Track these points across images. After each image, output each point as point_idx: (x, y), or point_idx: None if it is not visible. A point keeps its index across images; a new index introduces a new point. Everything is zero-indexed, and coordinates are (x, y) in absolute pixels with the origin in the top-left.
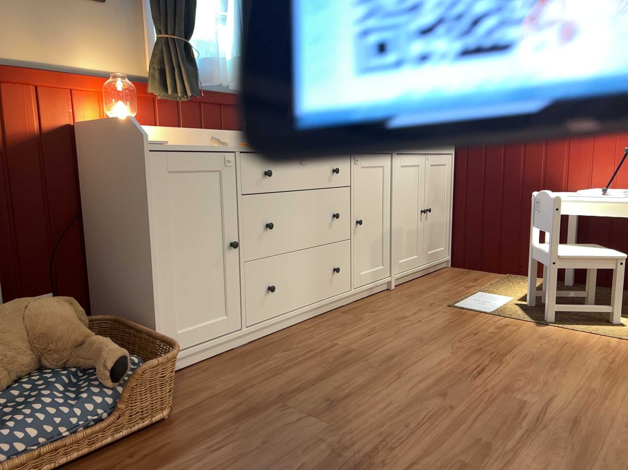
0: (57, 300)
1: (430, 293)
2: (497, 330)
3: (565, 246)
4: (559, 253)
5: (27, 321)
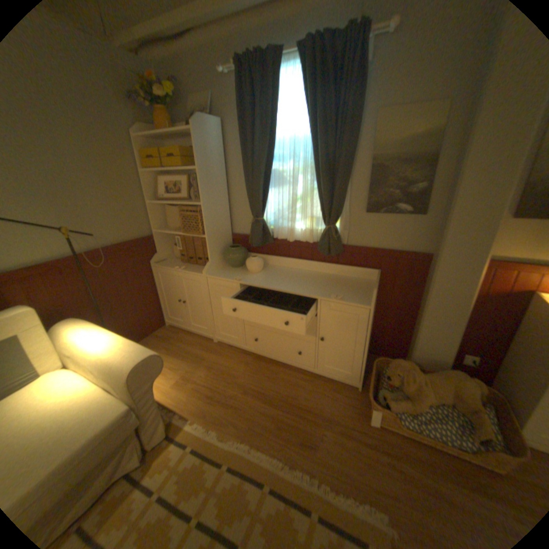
0: (475, 384)
1: None
2: None
3: None
4: None
5: (457, 389)
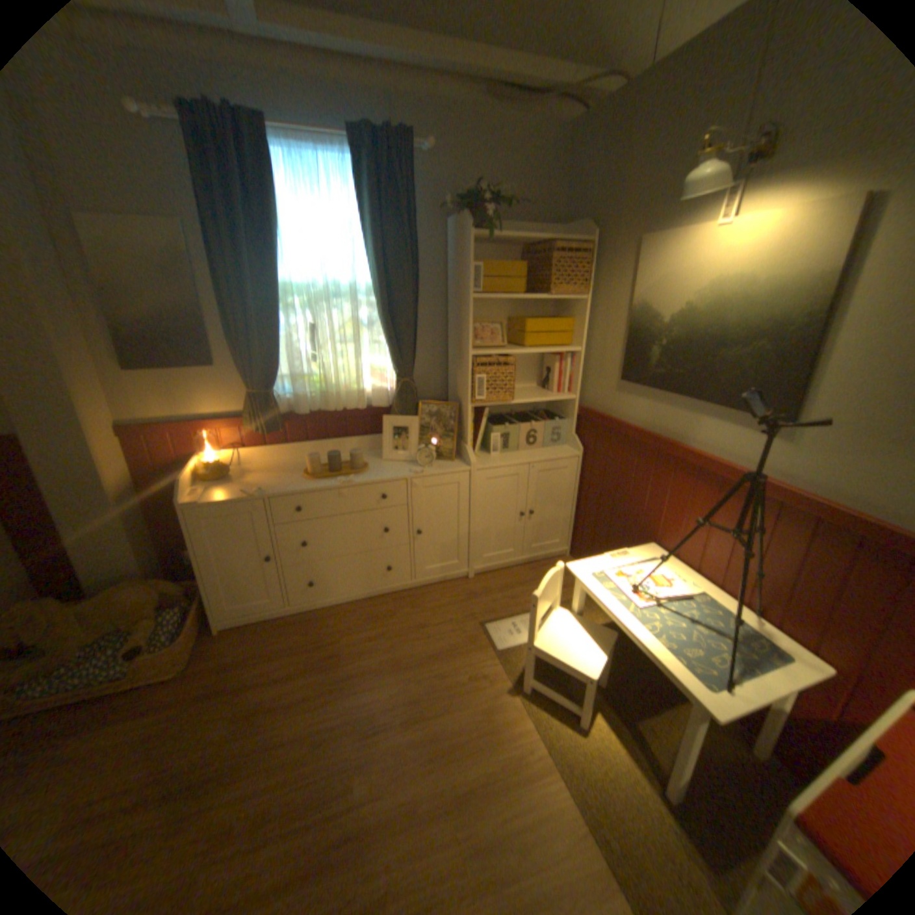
0: (143, 587)
1: (493, 597)
2: (468, 682)
3: (578, 627)
4: (541, 643)
5: (113, 605)
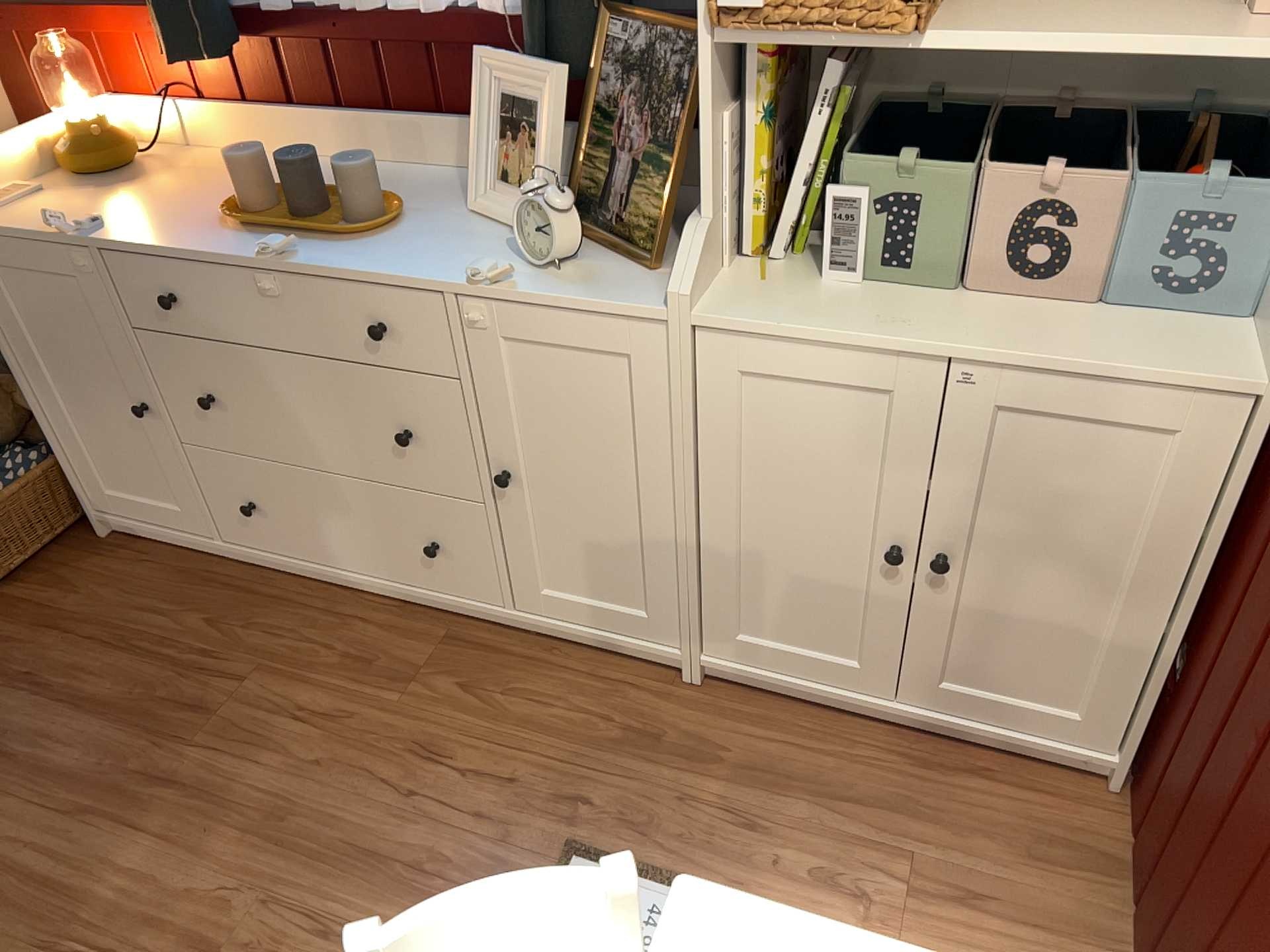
0: None
1: (699, 782)
2: None
3: None
4: None
5: None
